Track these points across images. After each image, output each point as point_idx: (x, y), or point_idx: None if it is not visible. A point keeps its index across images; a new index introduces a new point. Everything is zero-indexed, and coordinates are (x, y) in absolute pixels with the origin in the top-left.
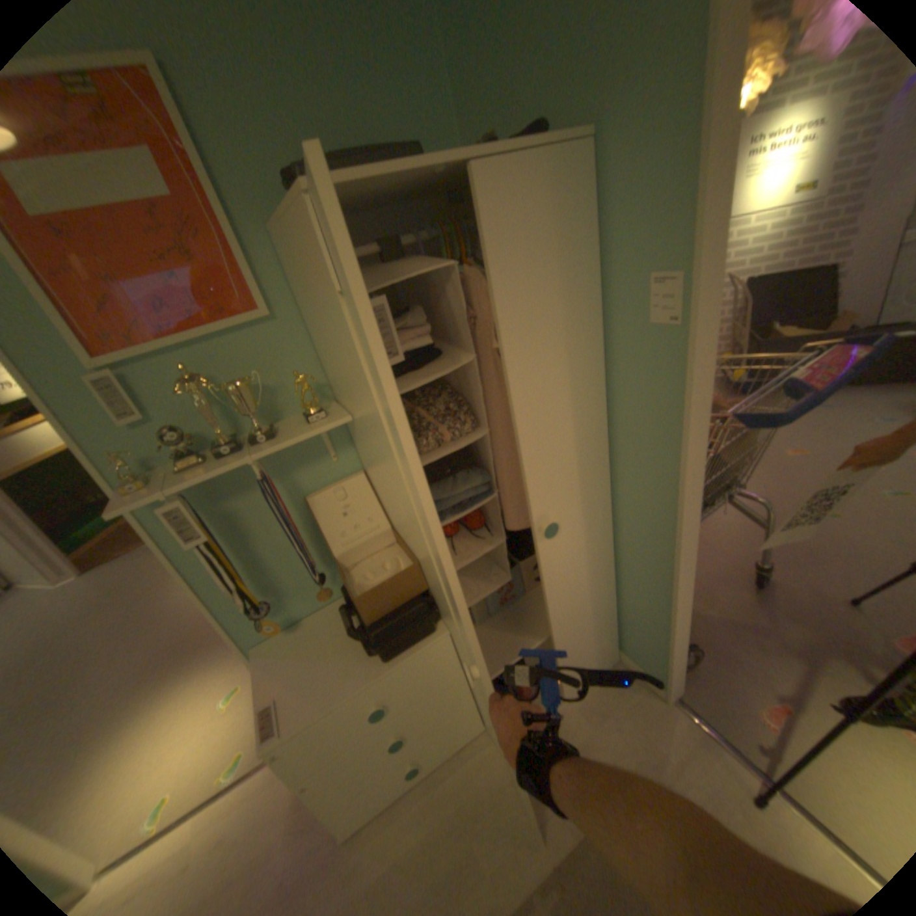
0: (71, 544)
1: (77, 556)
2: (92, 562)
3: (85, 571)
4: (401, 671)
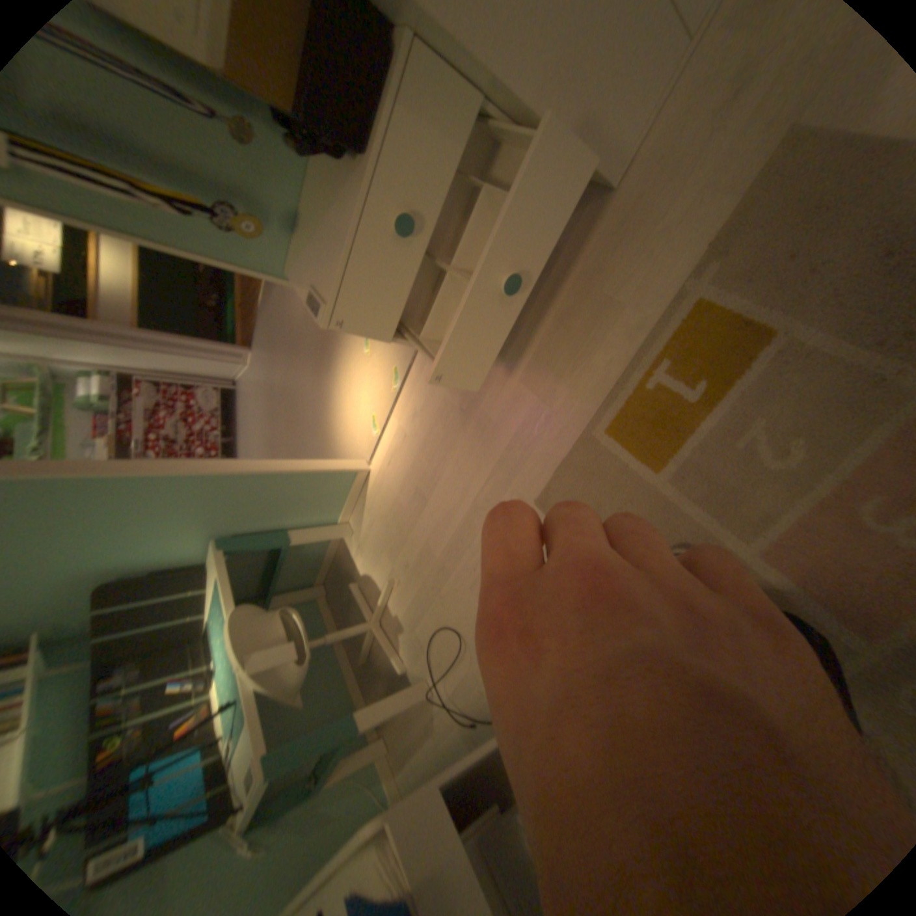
0: (231, 334)
1: (240, 338)
2: (248, 334)
3: (250, 342)
4: (391, 145)
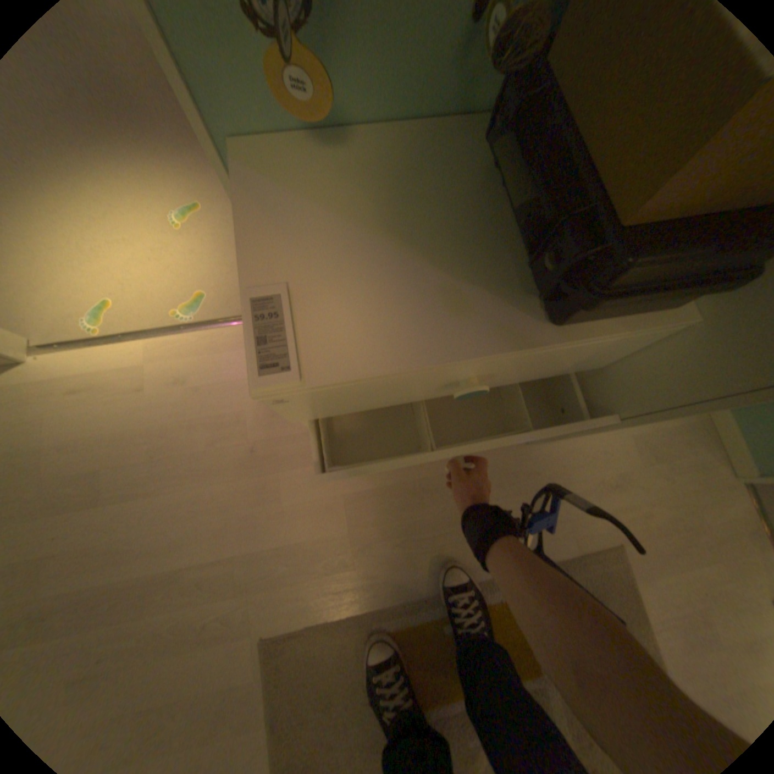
0: None
1: None
2: None
3: None
4: (565, 350)
